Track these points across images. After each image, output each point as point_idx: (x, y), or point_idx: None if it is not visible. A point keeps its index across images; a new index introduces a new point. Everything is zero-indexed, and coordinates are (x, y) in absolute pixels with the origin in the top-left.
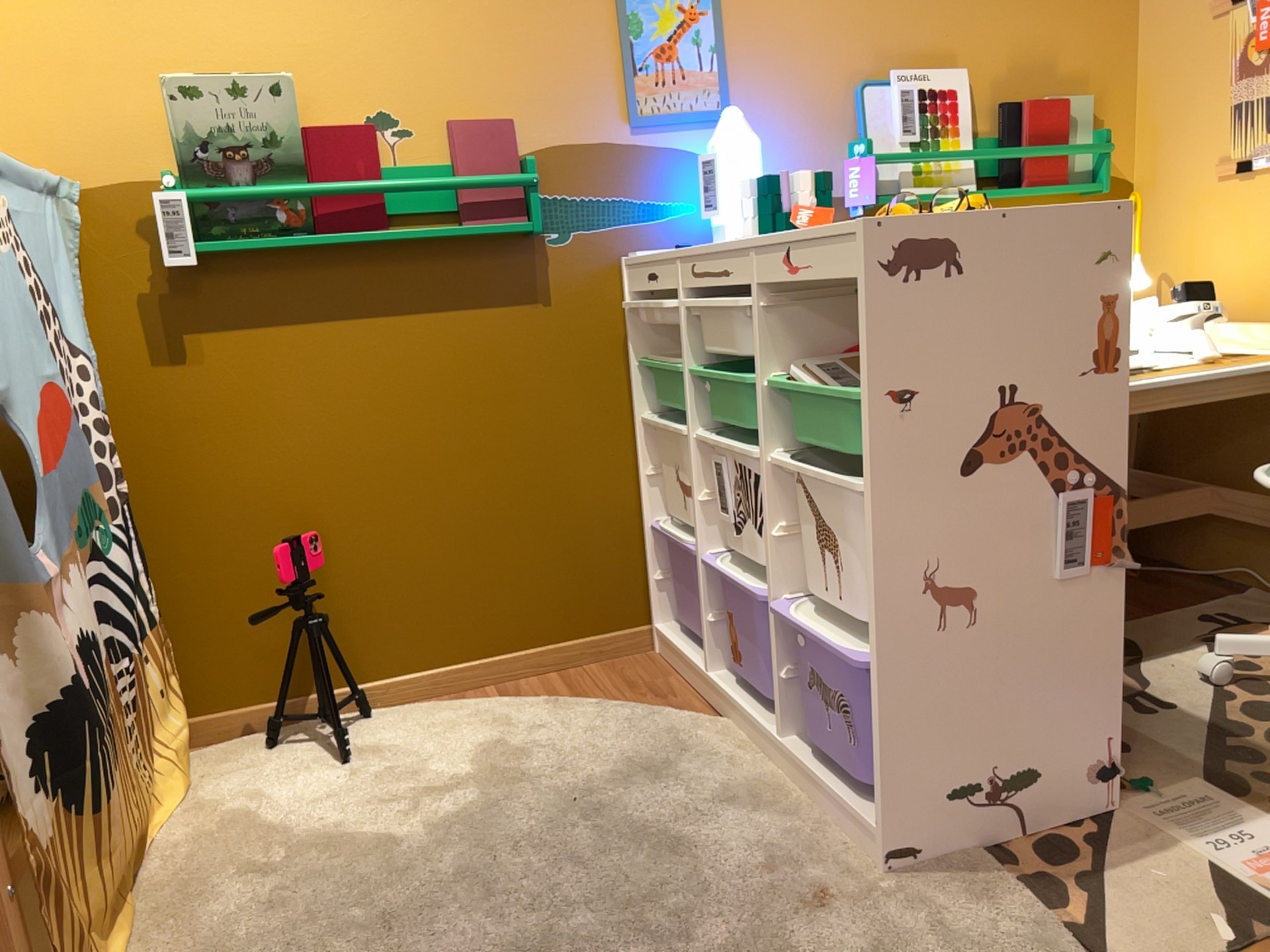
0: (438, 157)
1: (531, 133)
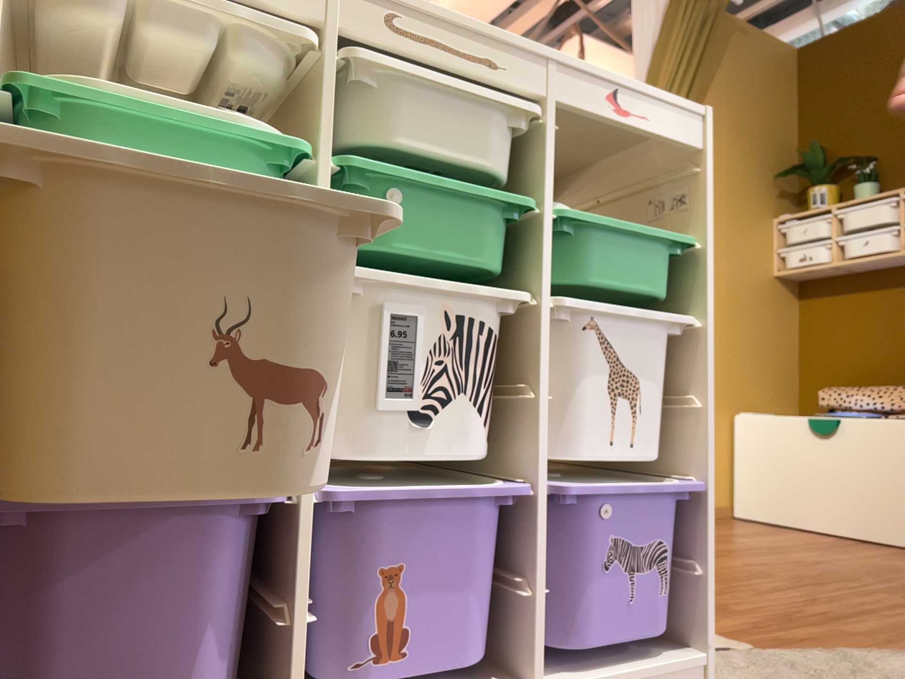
0: None
1: None
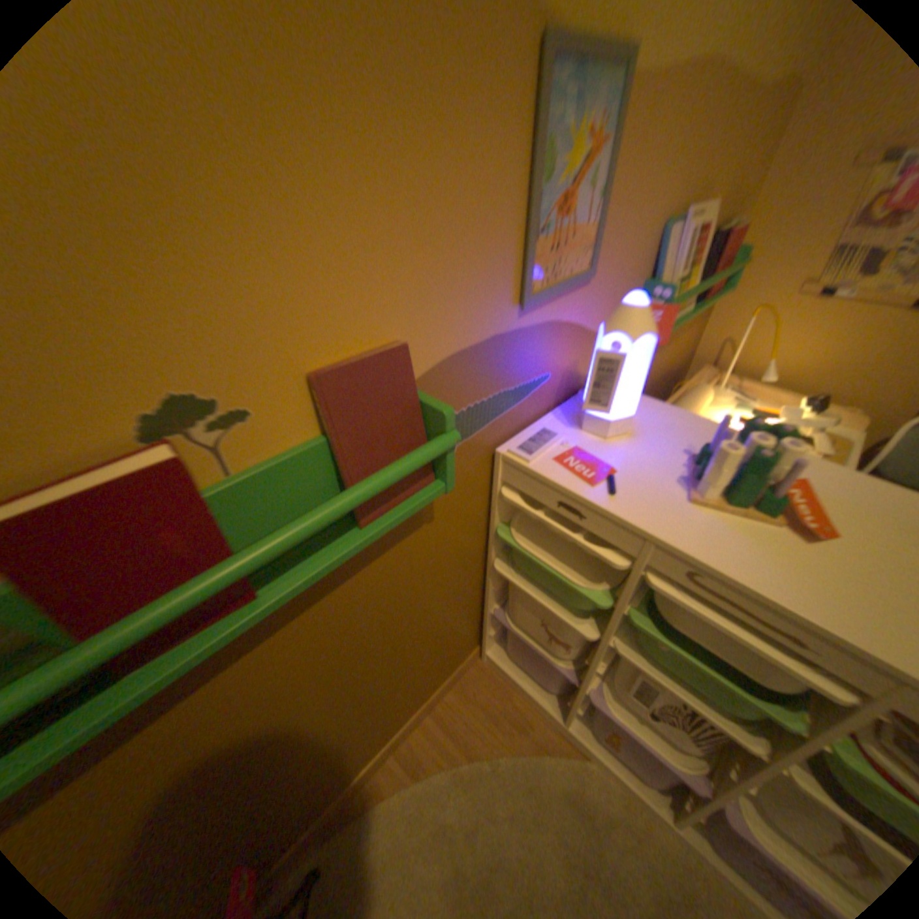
0: (300, 431)
1: (424, 348)
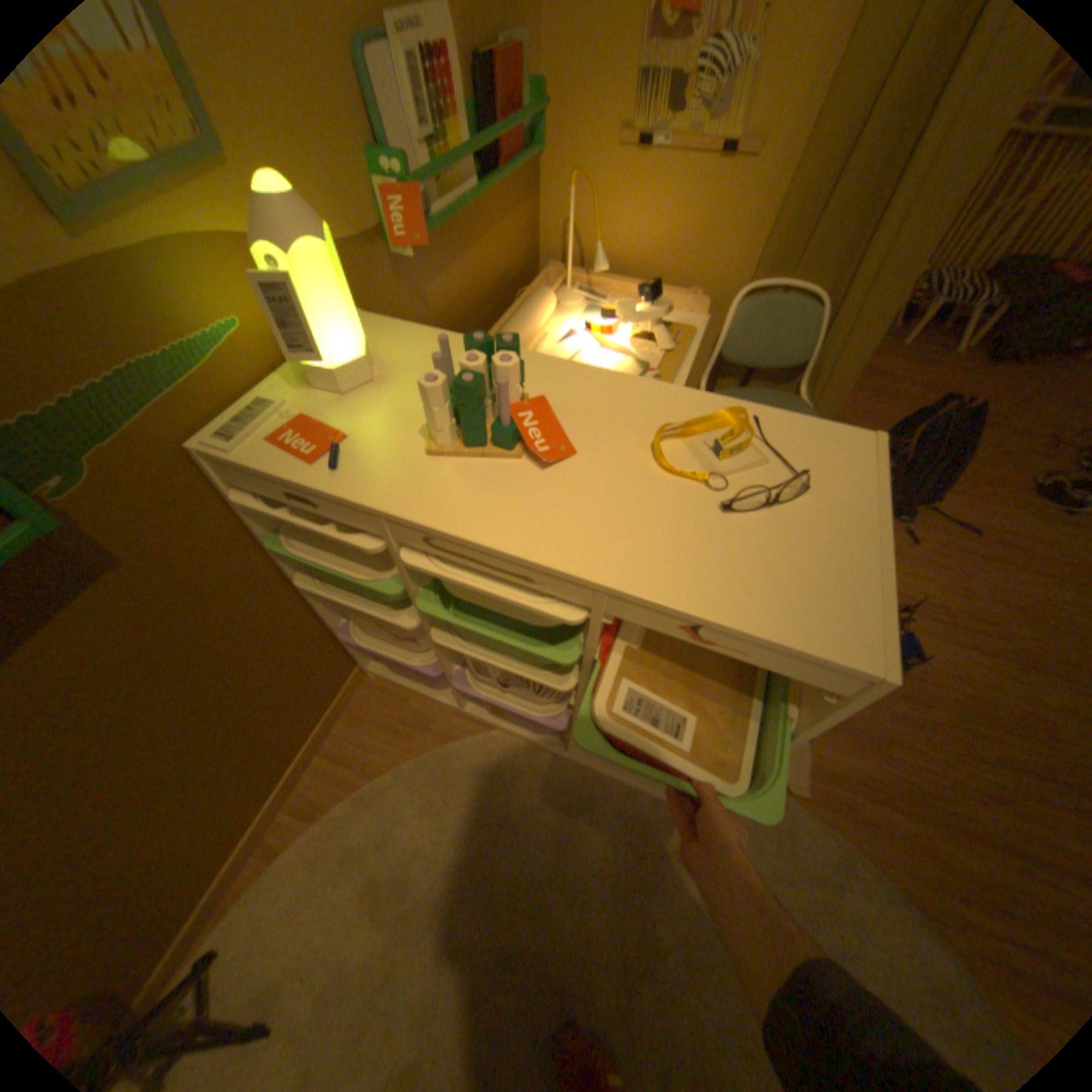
0: None
1: None
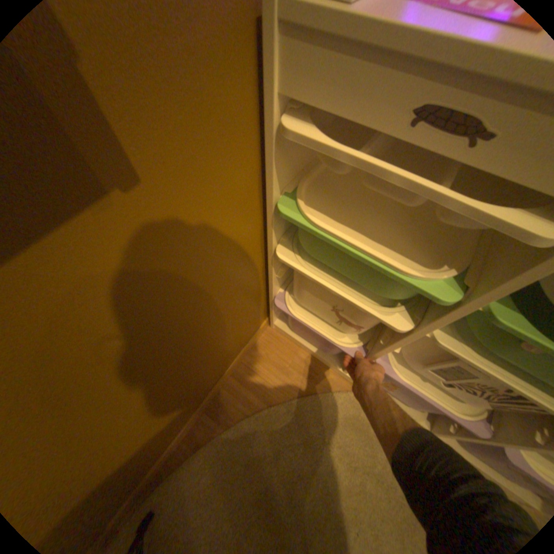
0: None
1: None
